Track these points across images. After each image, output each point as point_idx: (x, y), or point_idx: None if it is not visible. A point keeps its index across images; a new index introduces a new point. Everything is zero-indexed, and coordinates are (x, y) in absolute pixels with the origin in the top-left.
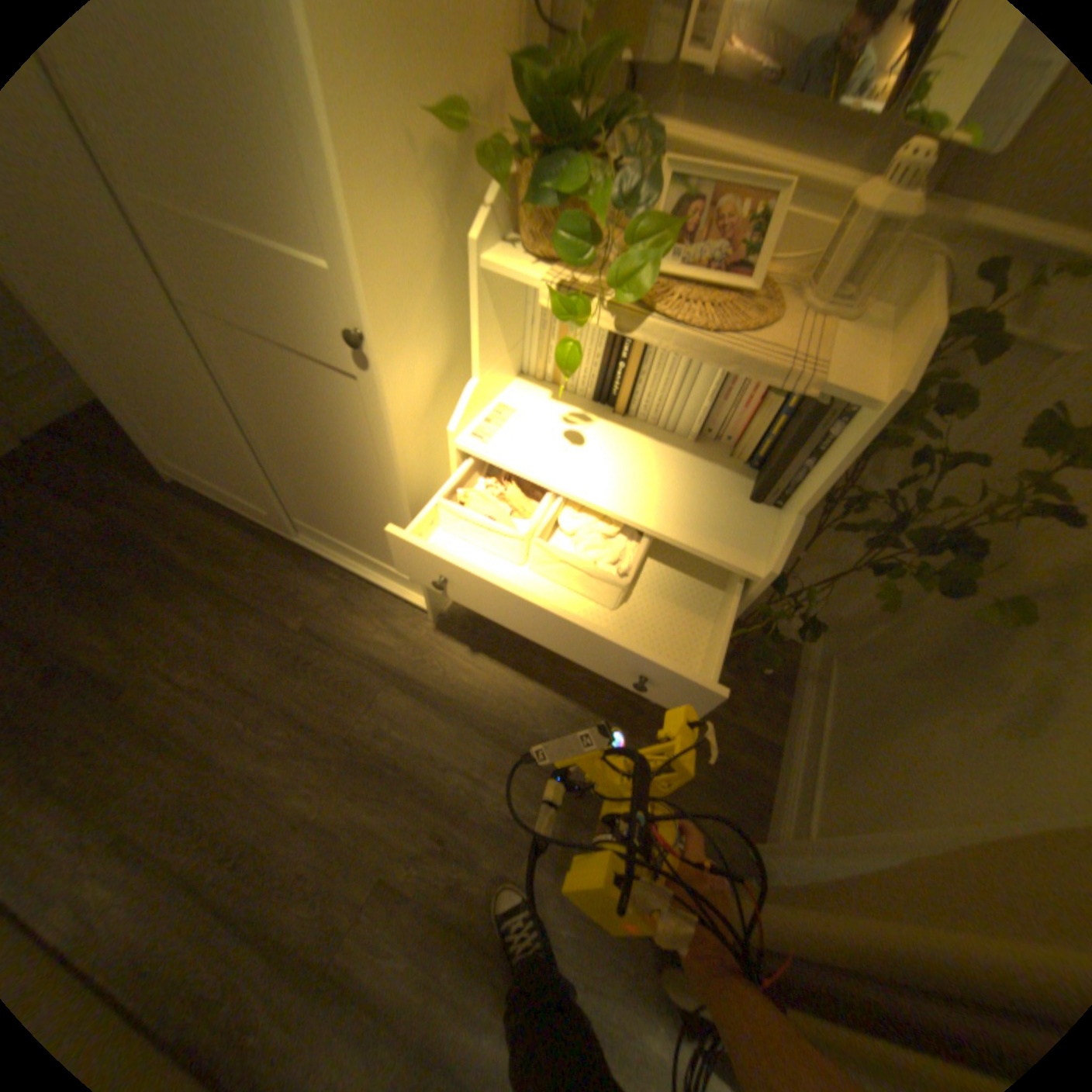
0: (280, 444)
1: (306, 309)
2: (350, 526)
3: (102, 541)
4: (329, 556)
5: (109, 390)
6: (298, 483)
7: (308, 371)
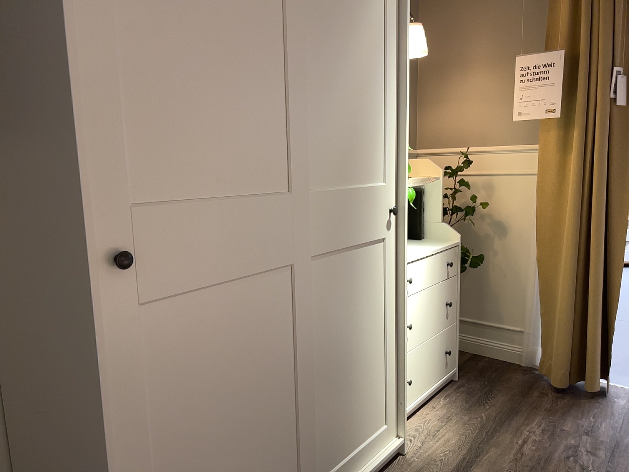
0: (328, 360)
1: (374, 211)
2: (356, 415)
3: None
4: None
5: None
6: (328, 405)
7: (364, 256)
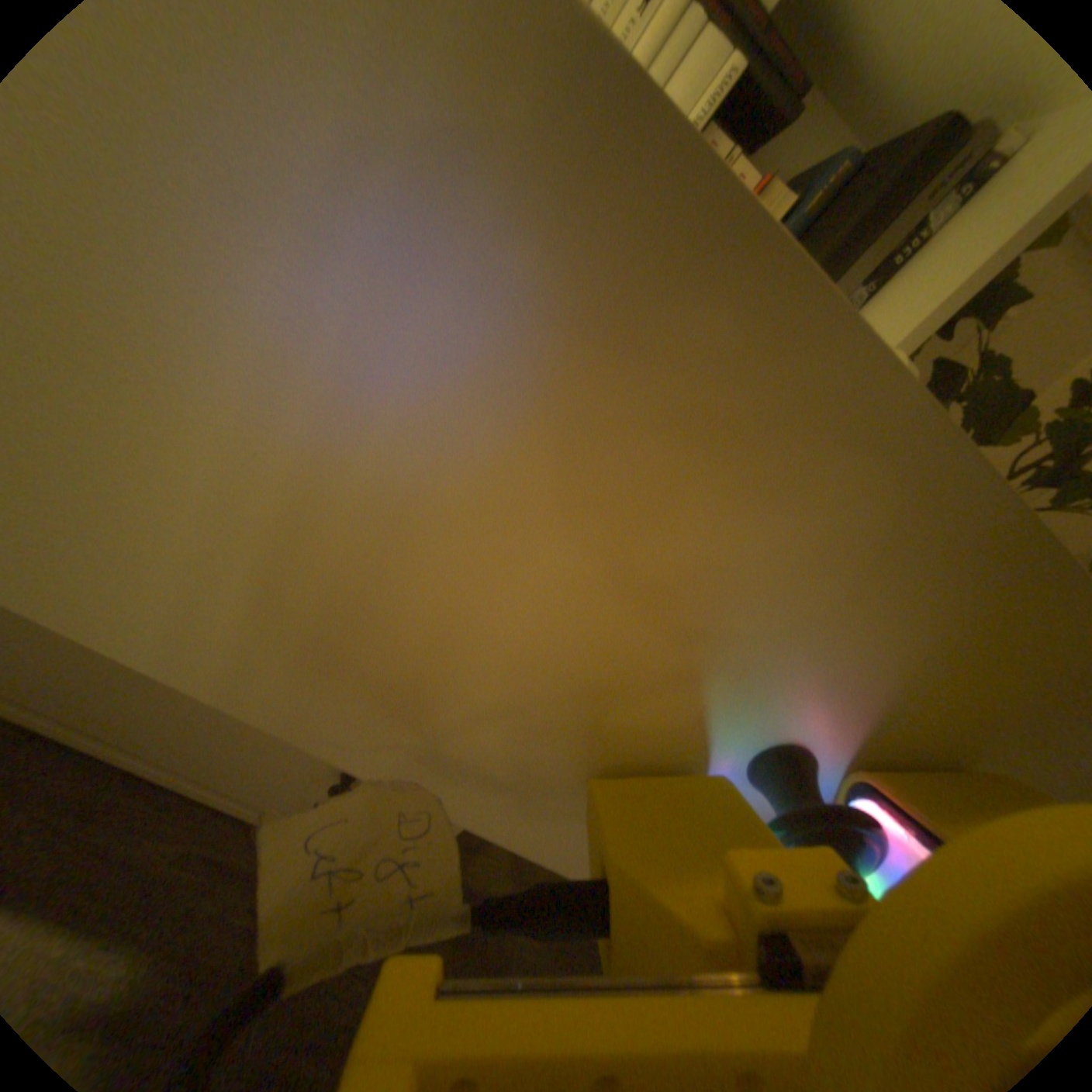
0: None
1: None
2: None
3: None
4: None
5: None
6: None
7: None
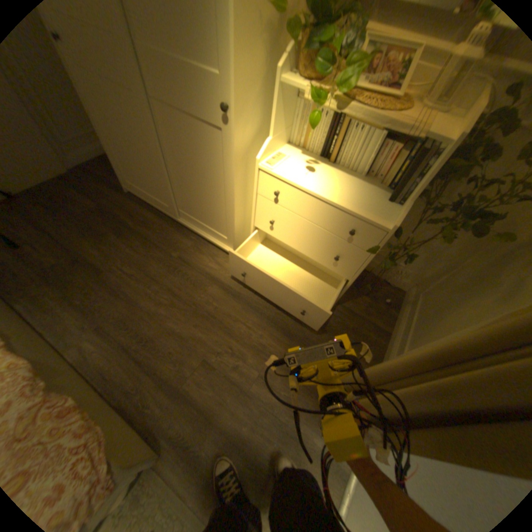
0: (180, 168)
1: (205, 95)
2: (204, 211)
3: (97, 213)
4: (192, 229)
5: (109, 144)
6: (184, 189)
7: (200, 128)
